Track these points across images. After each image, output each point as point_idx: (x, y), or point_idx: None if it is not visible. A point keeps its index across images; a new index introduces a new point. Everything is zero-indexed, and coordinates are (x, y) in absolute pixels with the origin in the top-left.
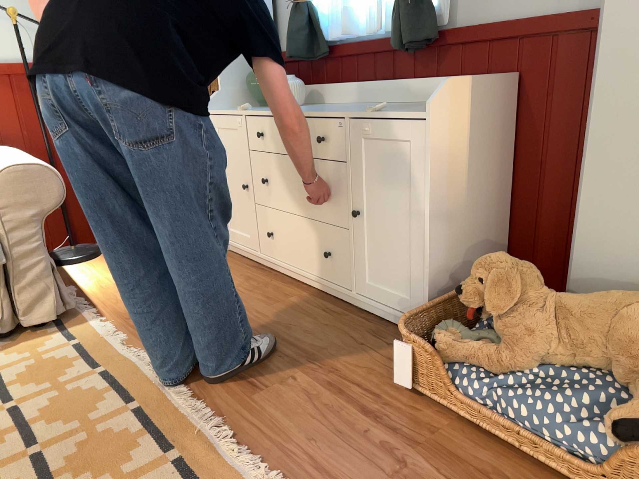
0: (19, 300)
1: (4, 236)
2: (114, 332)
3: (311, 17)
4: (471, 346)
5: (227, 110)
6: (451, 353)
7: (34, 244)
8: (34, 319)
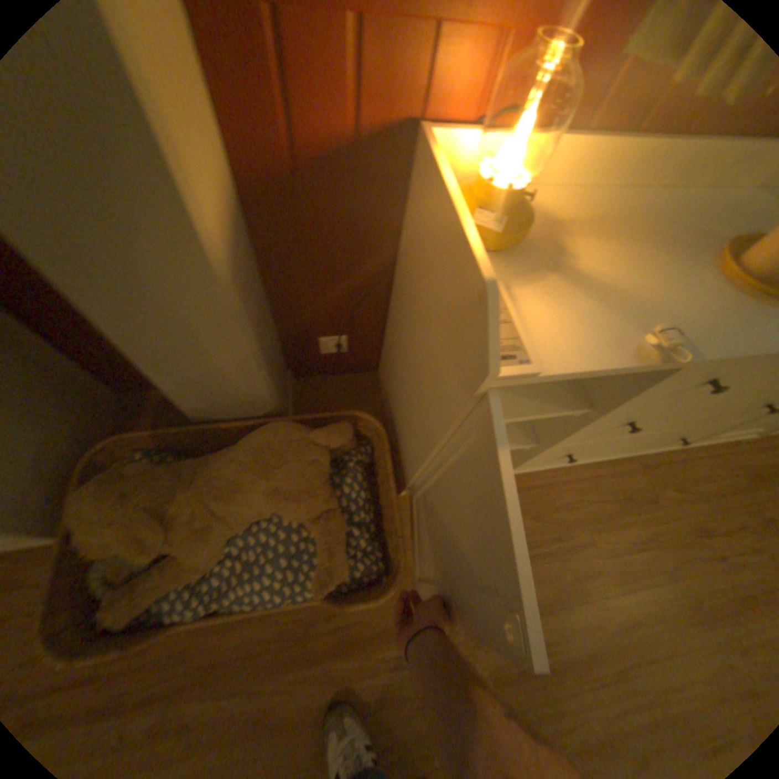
0: None
1: None
2: None
3: None
4: (153, 584)
5: None
6: (139, 609)
7: None
8: None
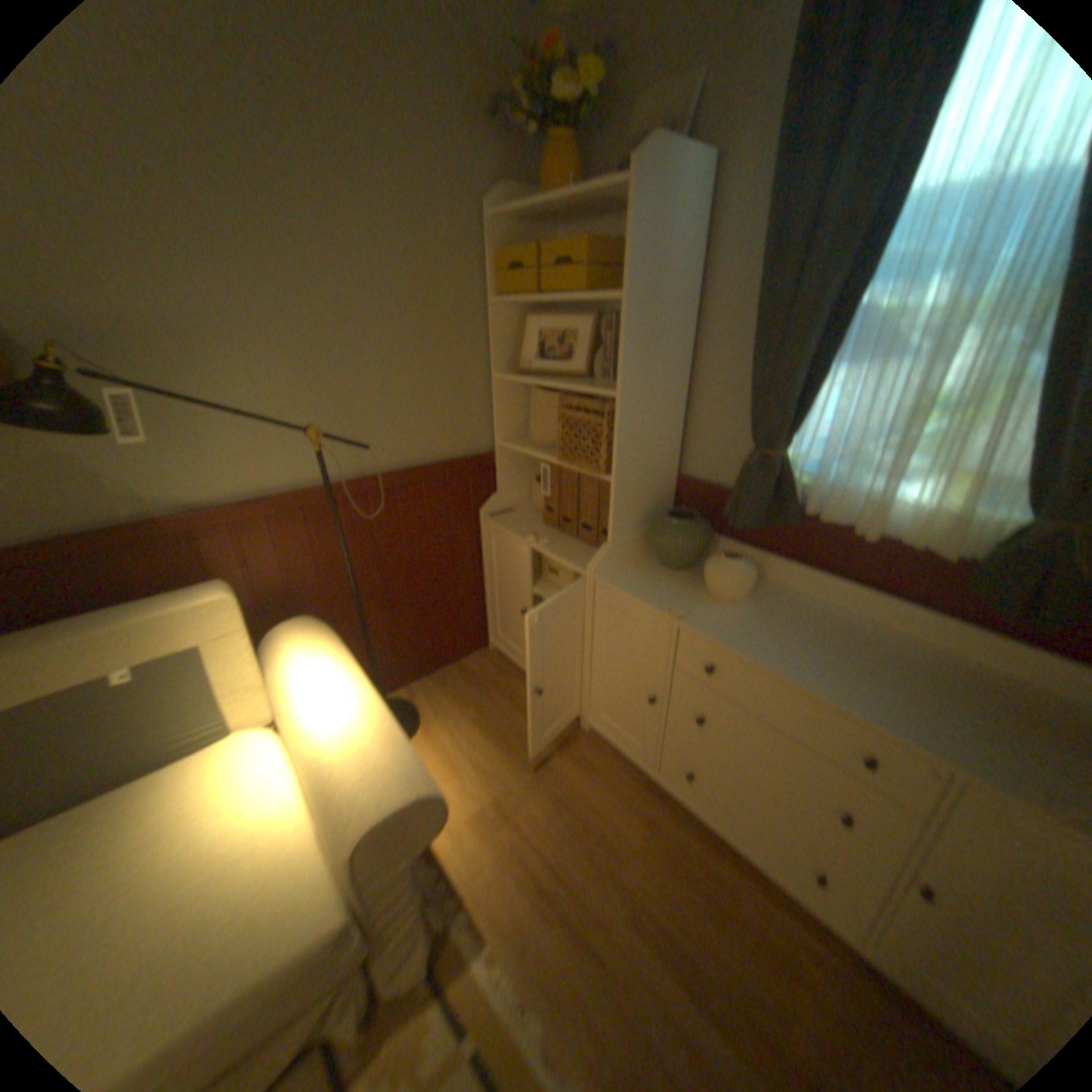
0: (374, 978)
1: (360, 921)
2: (519, 1013)
3: (788, 476)
4: None
5: (632, 588)
6: None
7: (401, 905)
8: (394, 990)
